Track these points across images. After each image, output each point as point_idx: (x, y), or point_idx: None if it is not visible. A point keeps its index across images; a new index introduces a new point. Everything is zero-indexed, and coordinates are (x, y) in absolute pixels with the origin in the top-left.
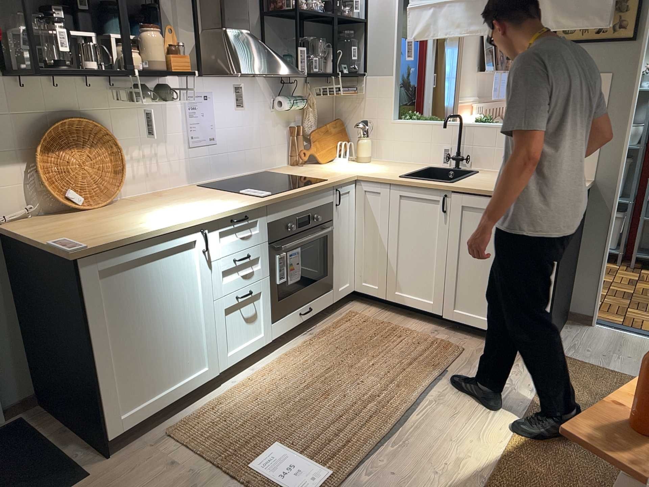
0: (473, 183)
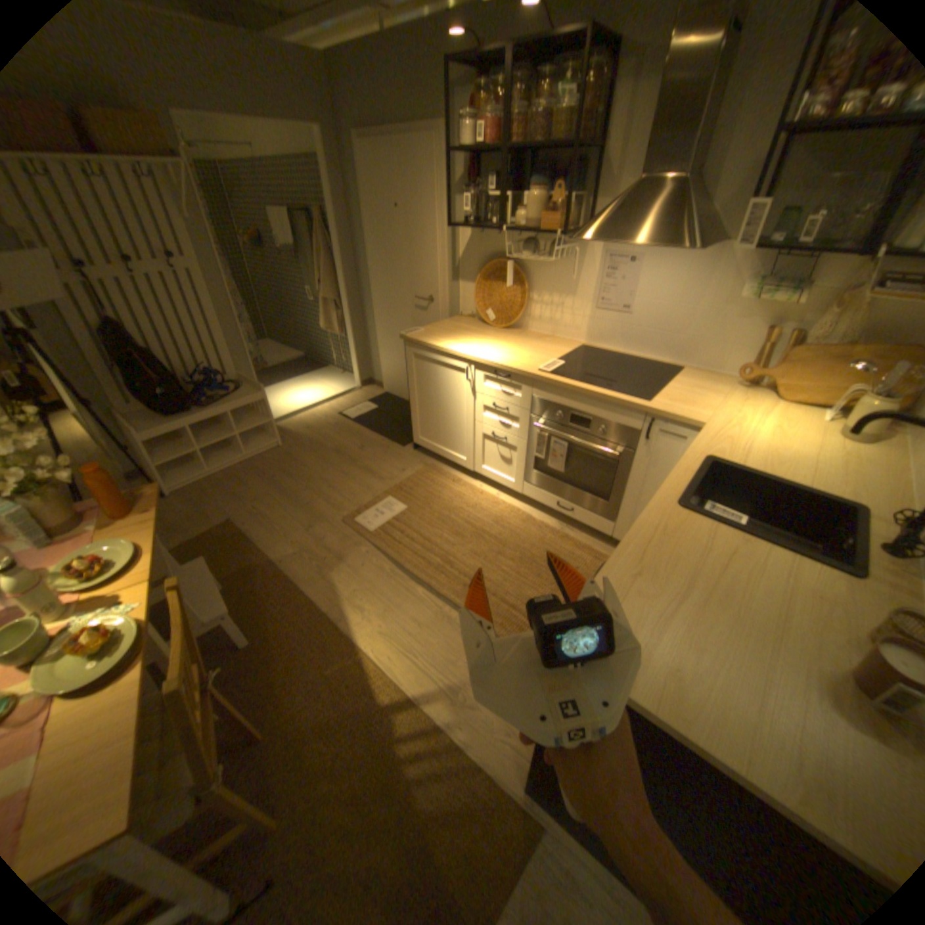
0: (686, 532)
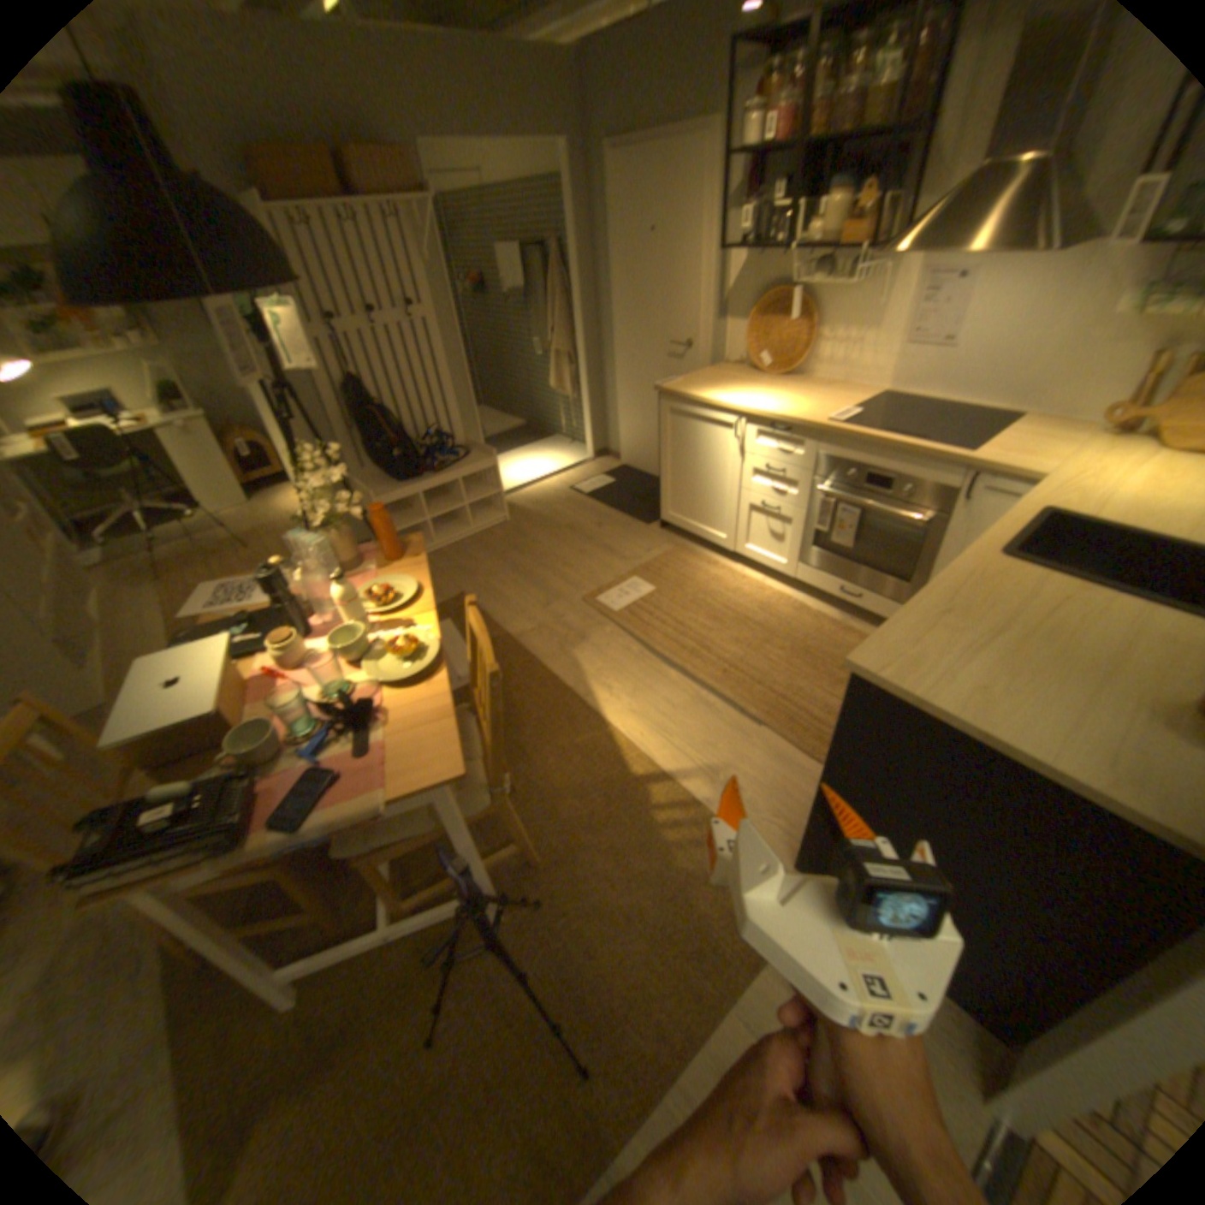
0: (1007, 579)
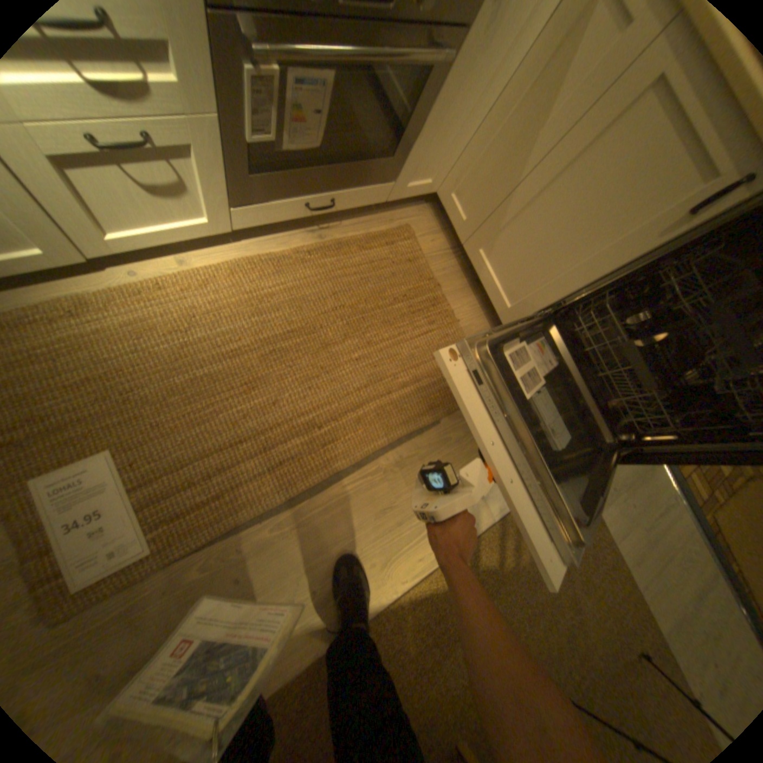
0: None
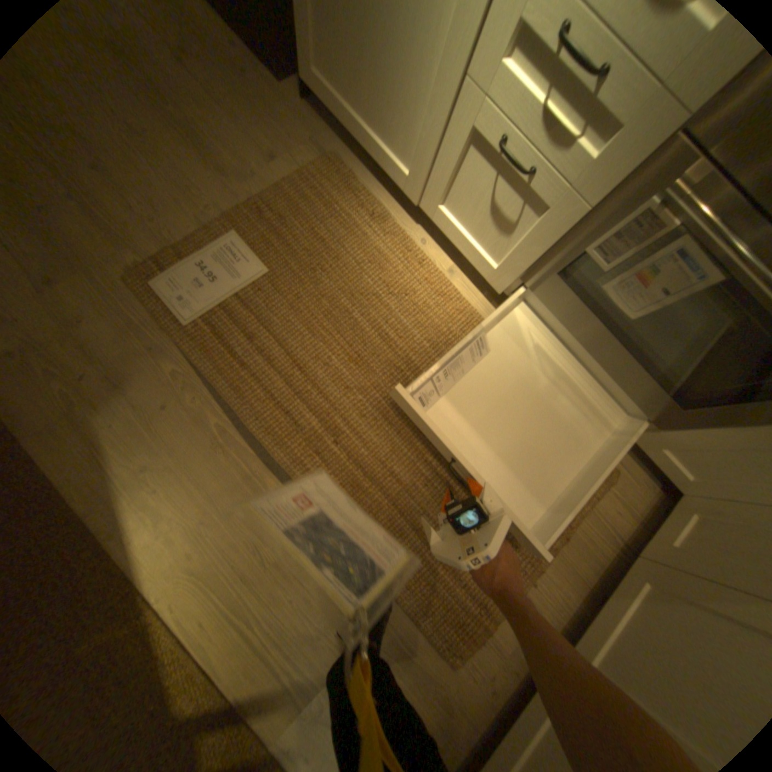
0: None
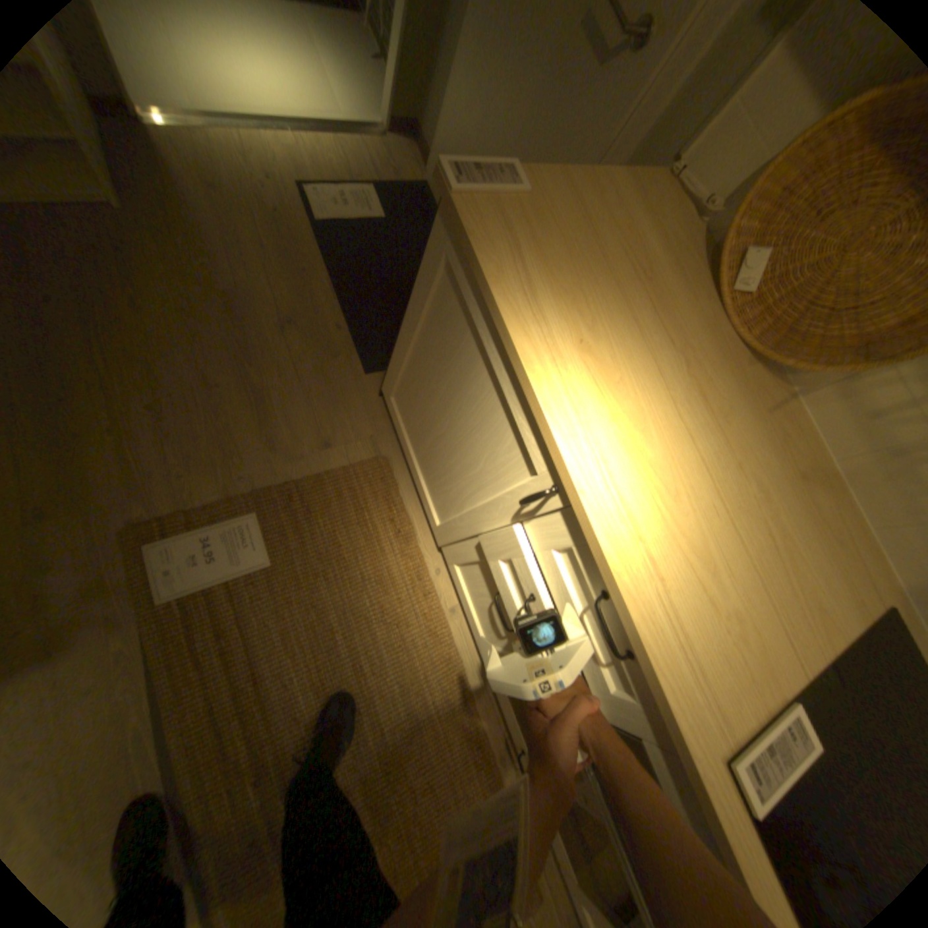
0: None
